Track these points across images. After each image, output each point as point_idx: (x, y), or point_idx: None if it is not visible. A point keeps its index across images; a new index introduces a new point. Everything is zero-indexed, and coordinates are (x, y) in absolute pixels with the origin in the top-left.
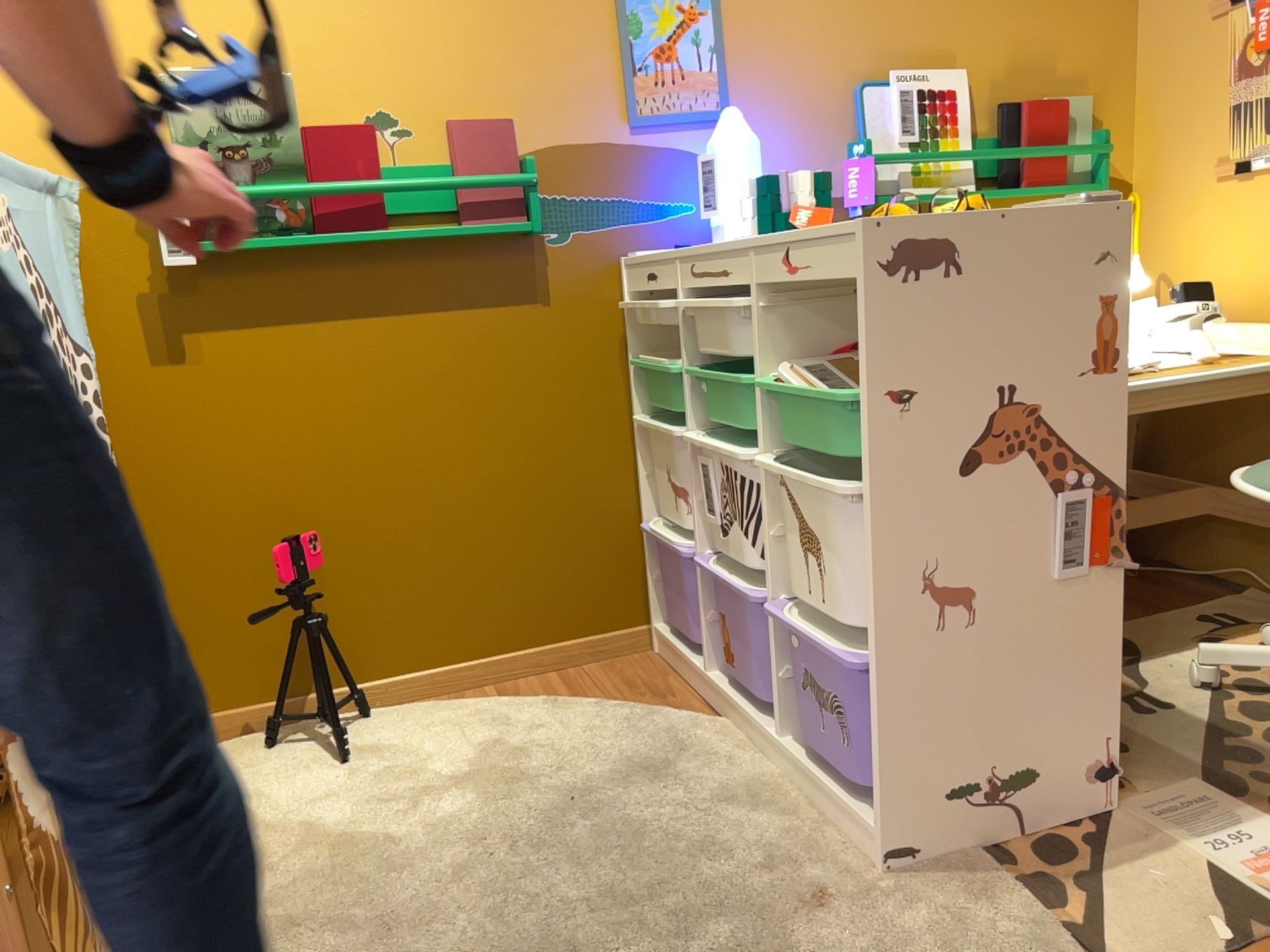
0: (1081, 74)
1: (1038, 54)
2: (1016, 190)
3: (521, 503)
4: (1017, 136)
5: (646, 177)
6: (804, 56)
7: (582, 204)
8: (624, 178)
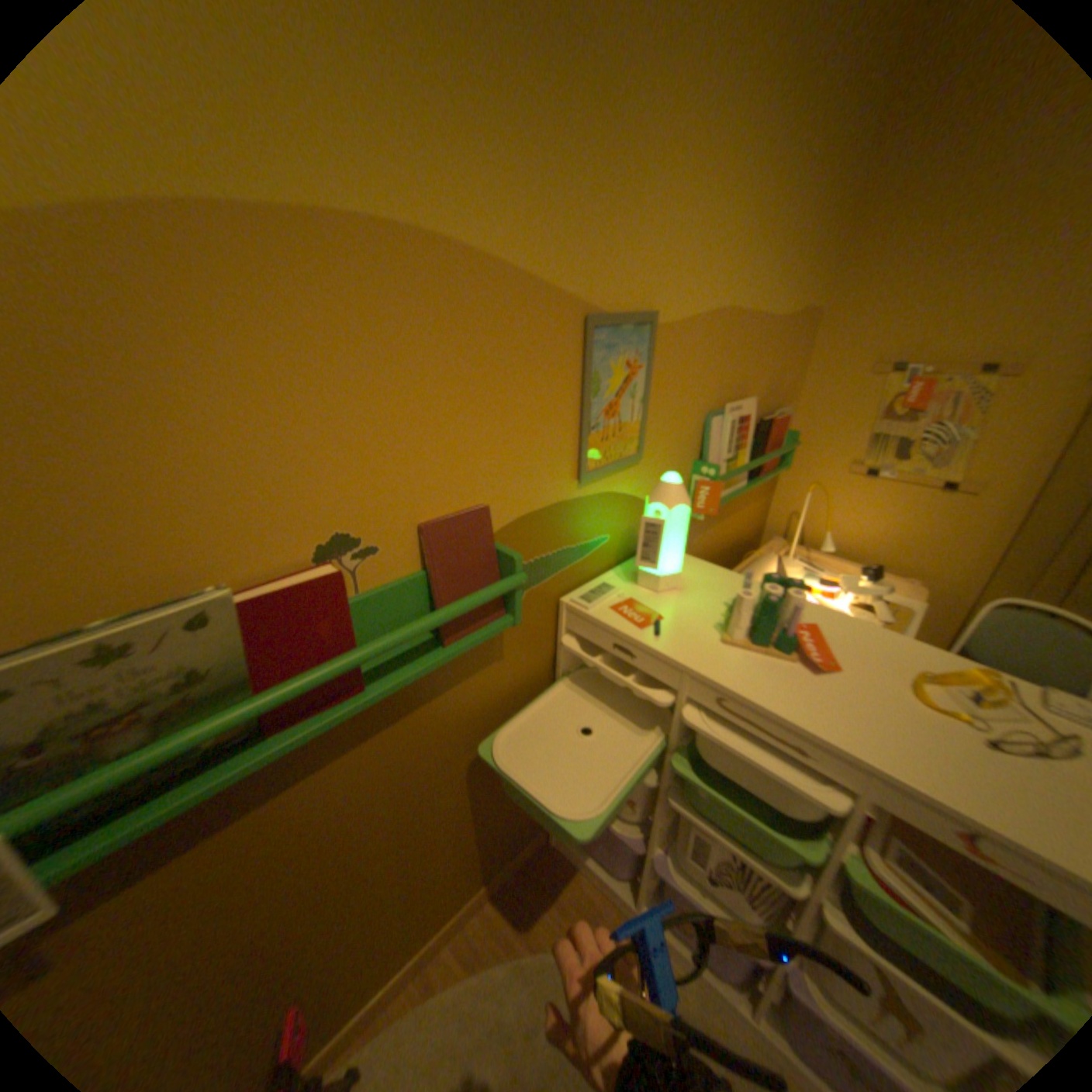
0: (789, 389)
1: (780, 377)
2: (759, 475)
3: (472, 818)
4: (768, 441)
5: (583, 523)
6: (688, 395)
7: (537, 564)
8: (569, 529)
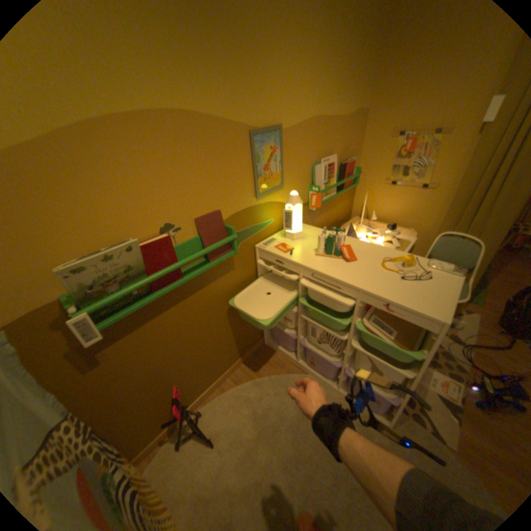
0: (354, 148)
1: (348, 144)
2: (342, 189)
3: (231, 330)
4: (344, 173)
5: (260, 215)
6: (301, 158)
7: (243, 232)
8: (254, 218)
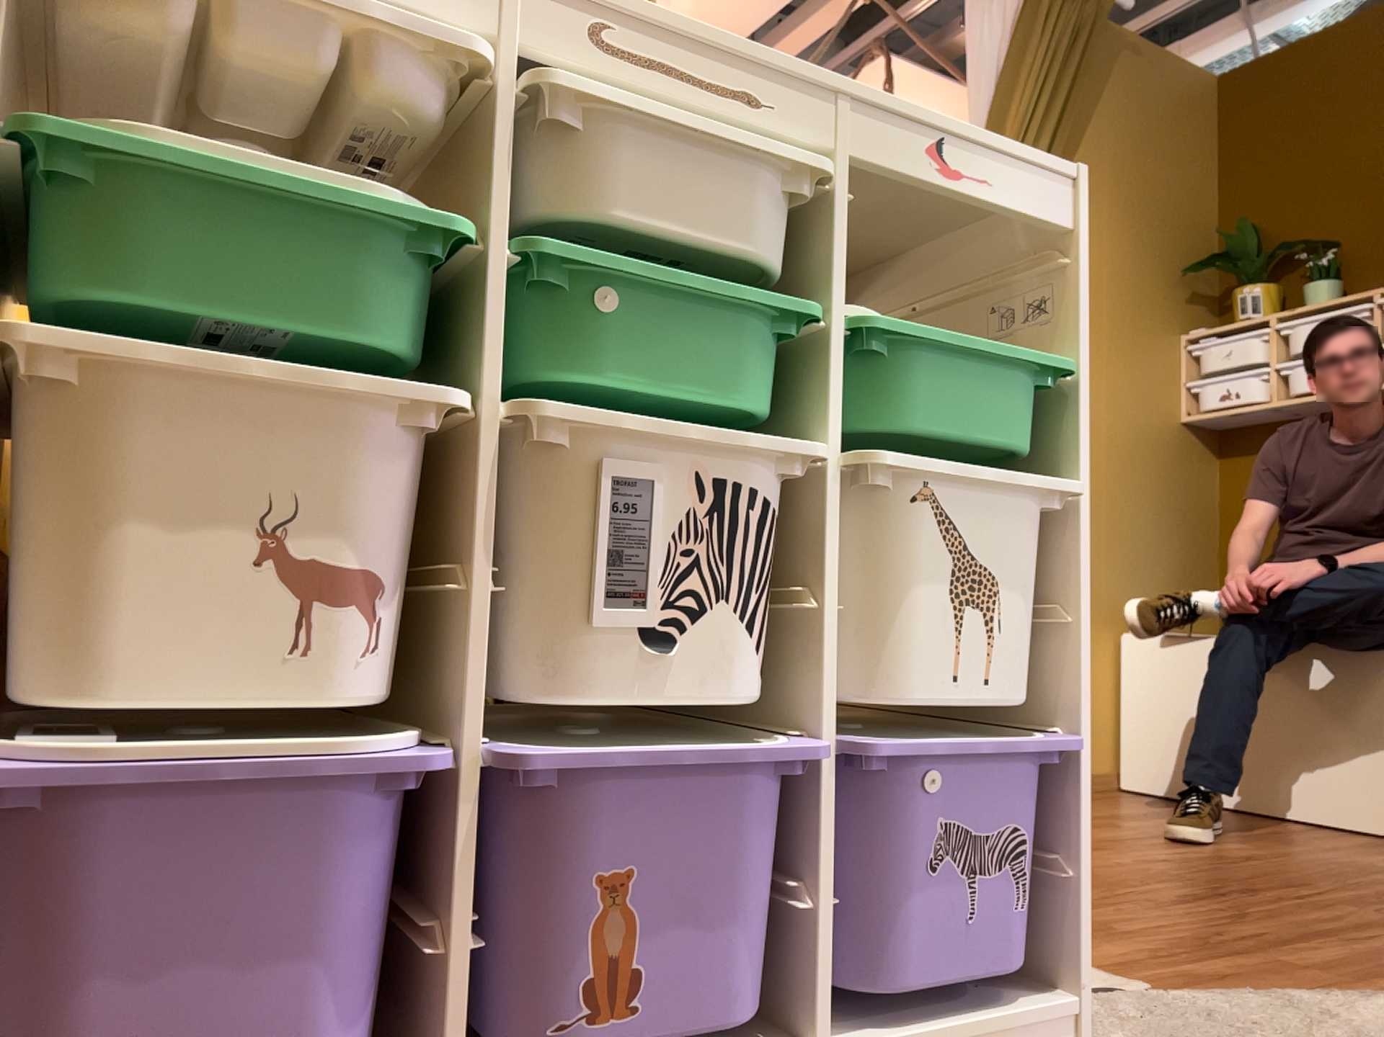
0: None
1: None
2: None
3: None
4: None
5: None
6: None
7: None
8: None
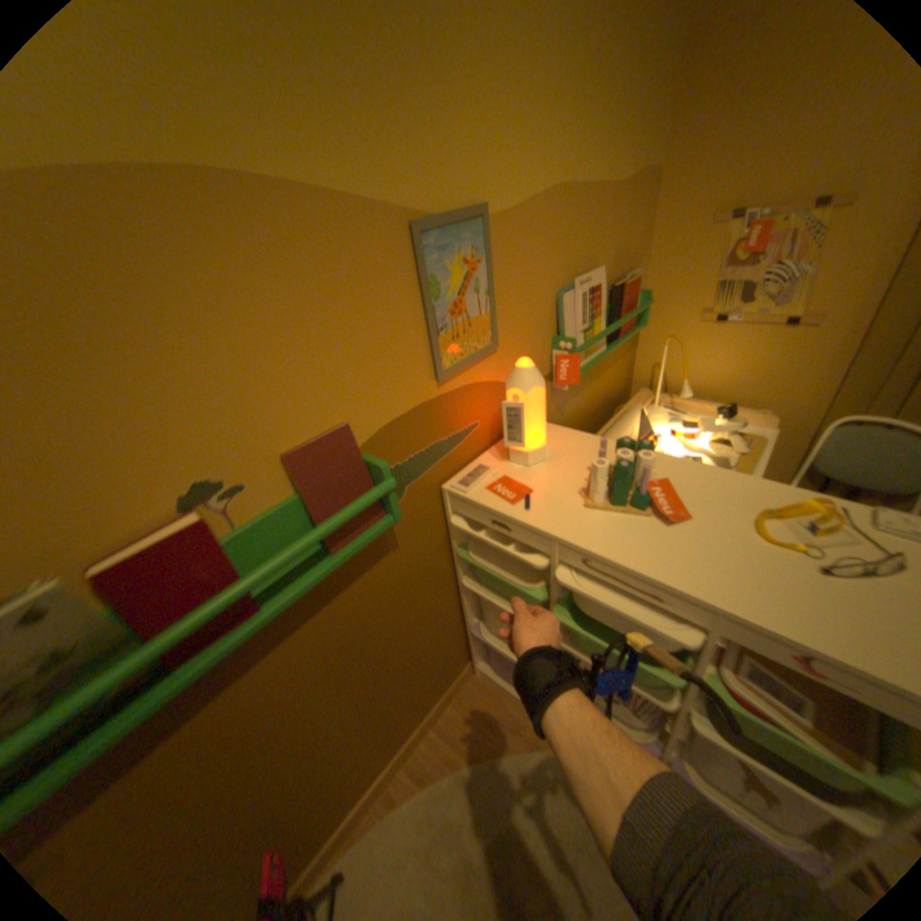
0: (637, 251)
1: (626, 242)
2: (617, 338)
3: (399, 672)
4: (621, 305)
5: (450, 416)
6: (534, 278)
7: (411, 461)
8: (437, 425)
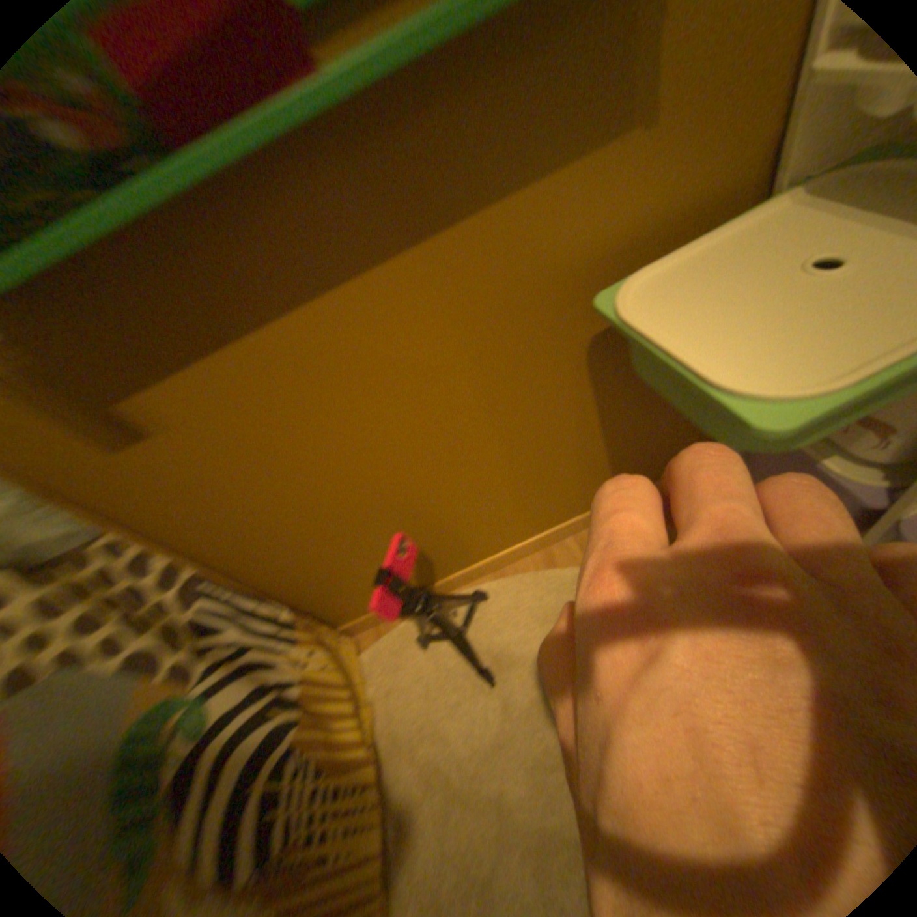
0: None
1: None
2: None
3: (593, 417)
4: None
5: None
6: None
7: None
8: None
